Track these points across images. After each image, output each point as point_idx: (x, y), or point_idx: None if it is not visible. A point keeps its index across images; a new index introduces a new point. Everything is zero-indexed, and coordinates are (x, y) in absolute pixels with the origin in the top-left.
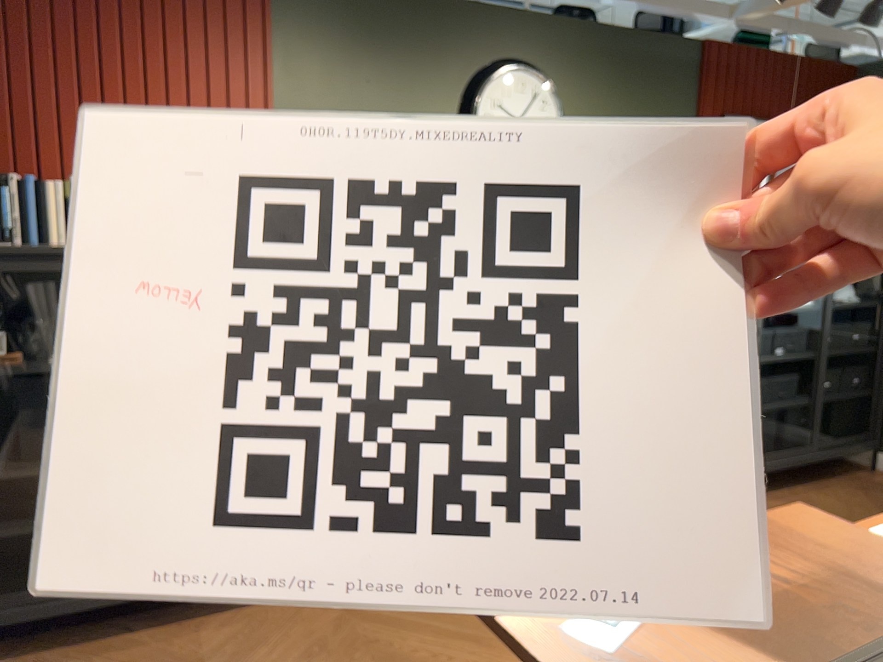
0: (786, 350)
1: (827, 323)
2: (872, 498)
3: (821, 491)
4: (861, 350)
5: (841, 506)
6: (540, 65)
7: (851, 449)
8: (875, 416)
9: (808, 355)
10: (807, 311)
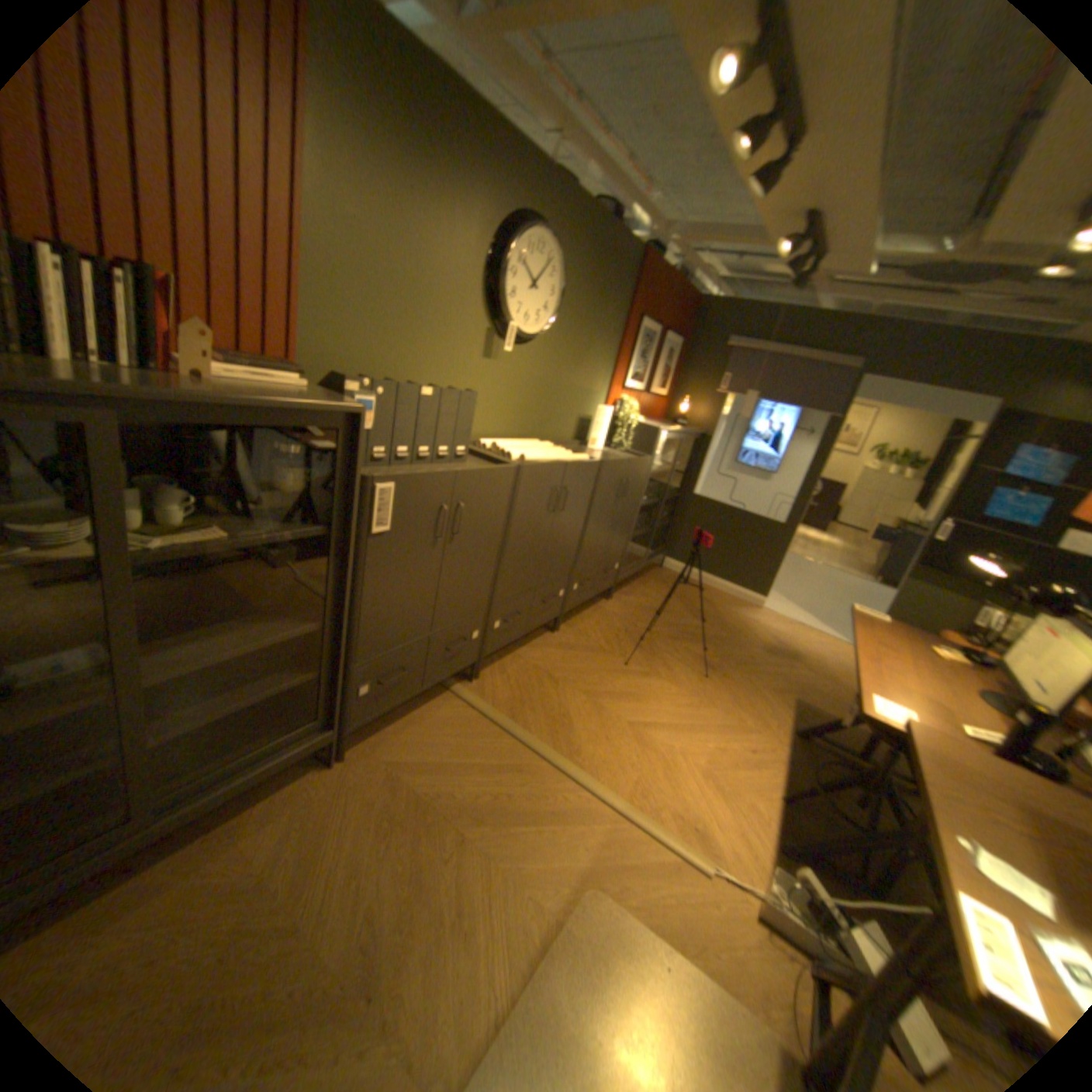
0: (646, 497)
1: (668, 480)
2: (669, 589)
3: (644, 585)
4: (672, 496)
5: (658, 597)
6: (553, 226)
7: (657, 557)
8: (668, 535)
9: (655, 501)
10: (662, 471)
